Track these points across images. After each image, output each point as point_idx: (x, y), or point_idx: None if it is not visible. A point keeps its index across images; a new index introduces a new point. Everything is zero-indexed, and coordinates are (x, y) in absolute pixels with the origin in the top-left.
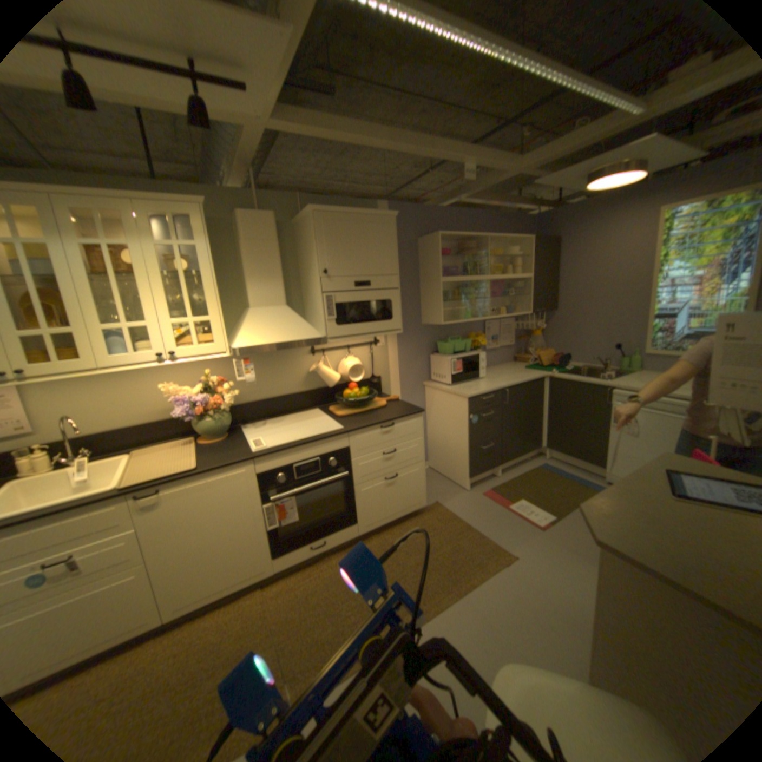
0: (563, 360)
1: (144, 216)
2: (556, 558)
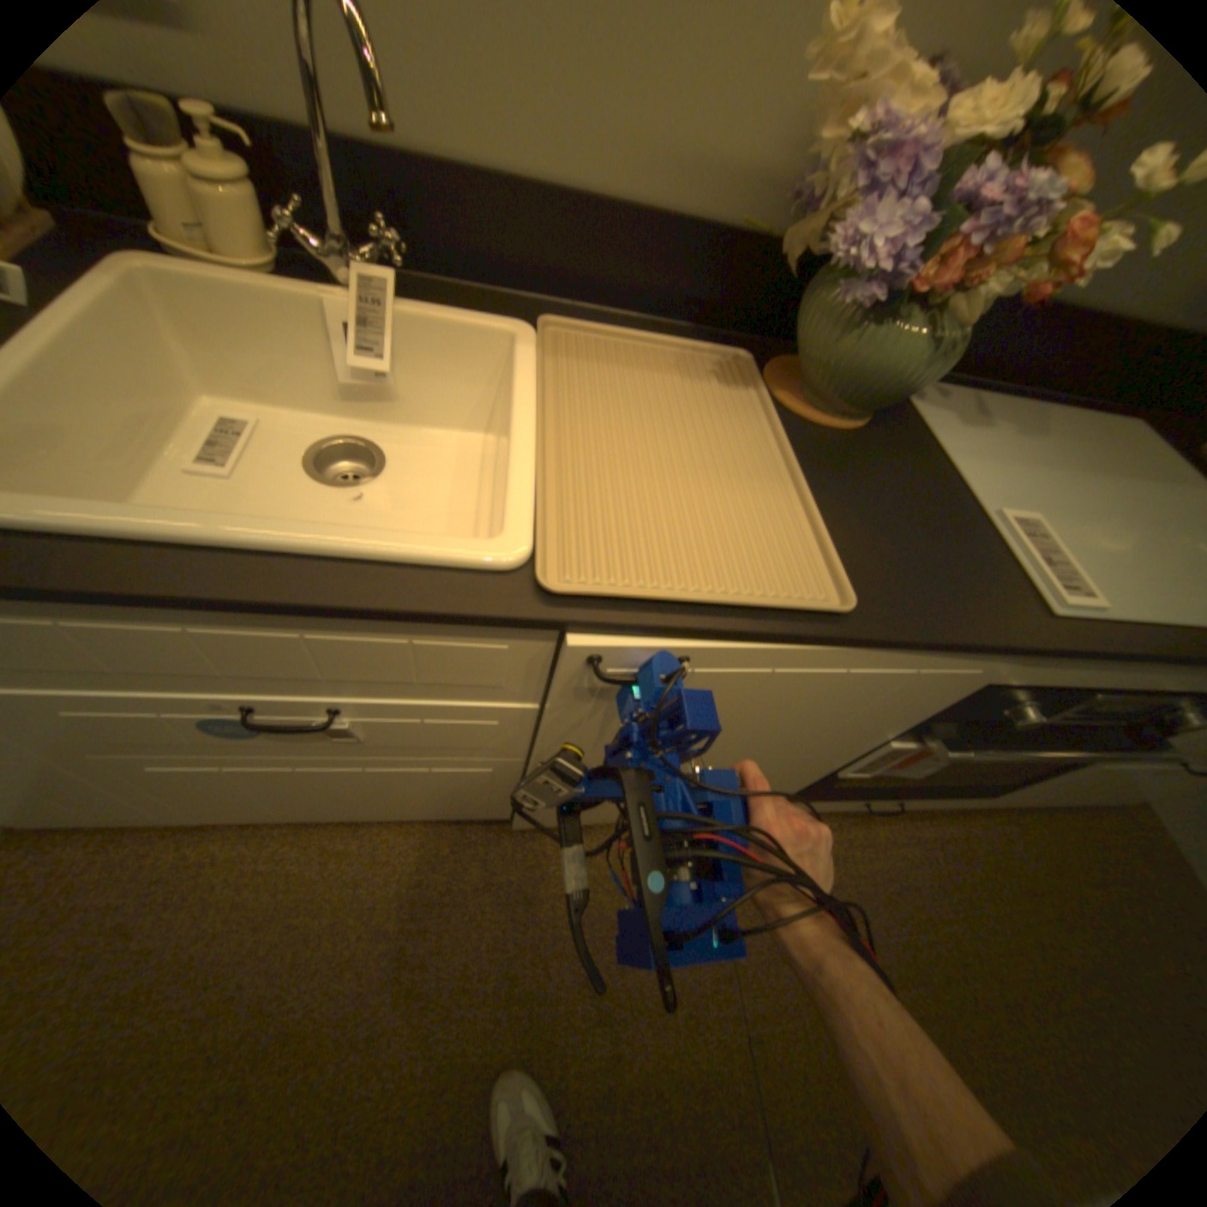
0: None
1: None
2: None
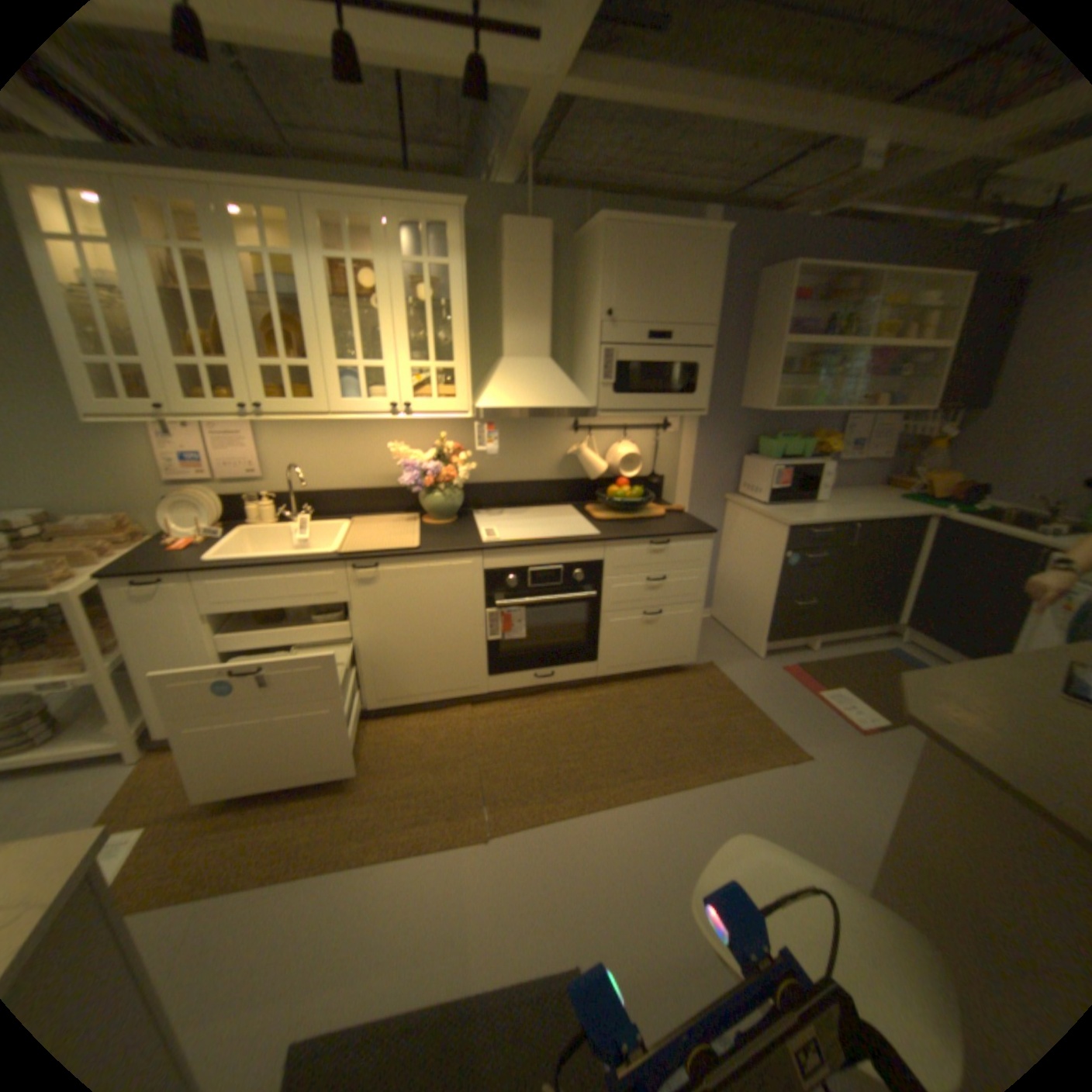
0: (978, 495)
1: (393, 225)
2: (875, 774)
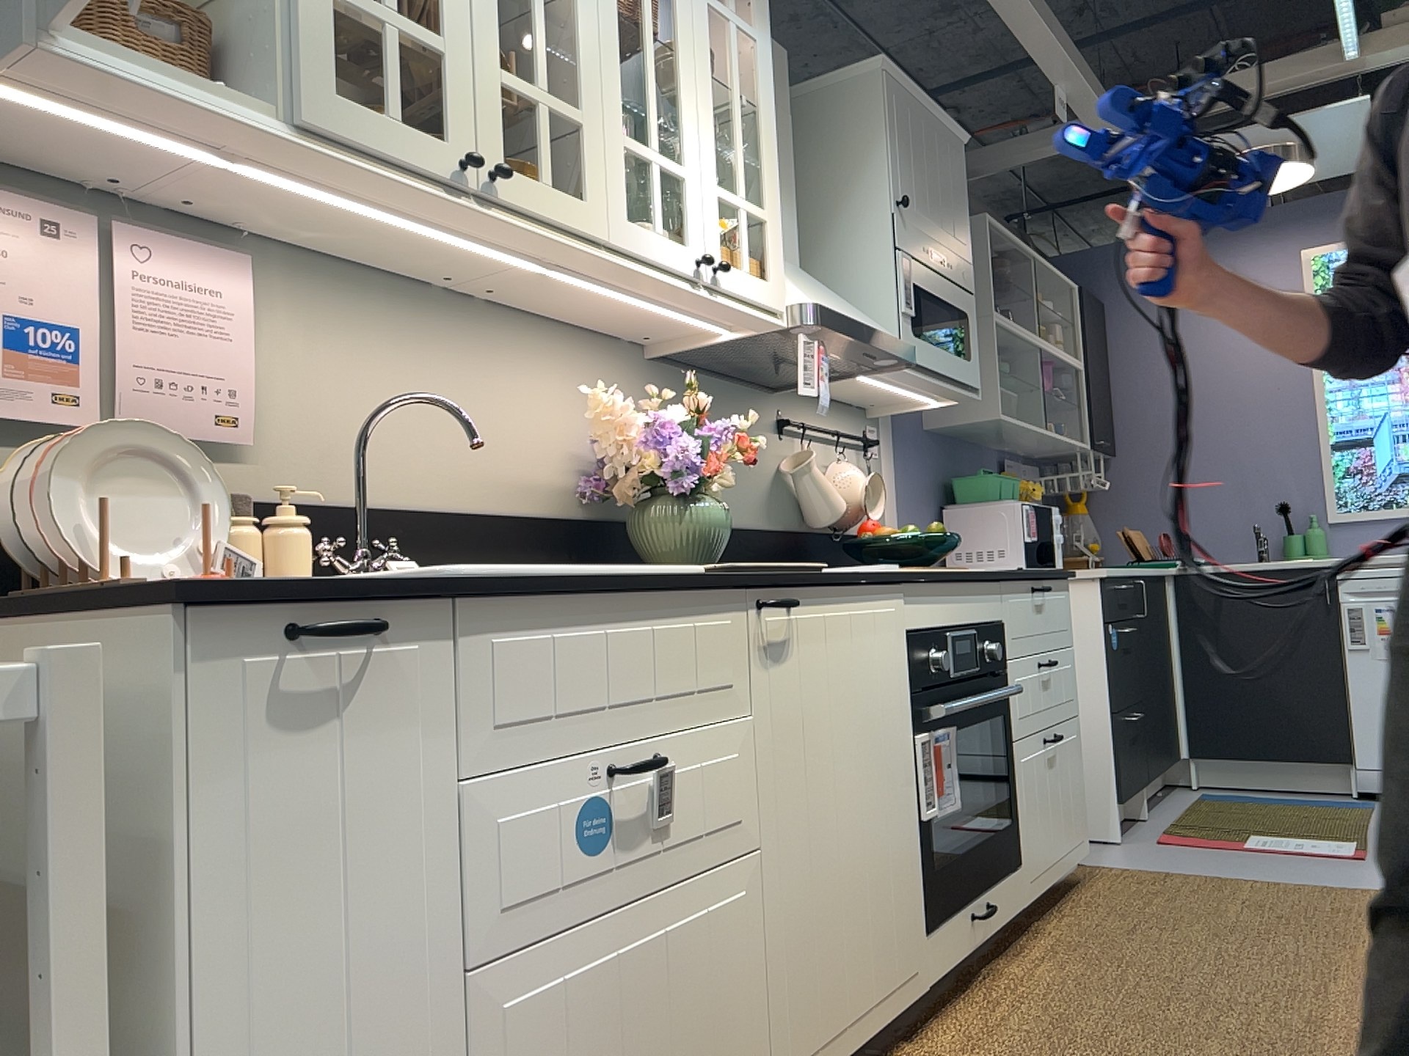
0: None
1: None
2: None
